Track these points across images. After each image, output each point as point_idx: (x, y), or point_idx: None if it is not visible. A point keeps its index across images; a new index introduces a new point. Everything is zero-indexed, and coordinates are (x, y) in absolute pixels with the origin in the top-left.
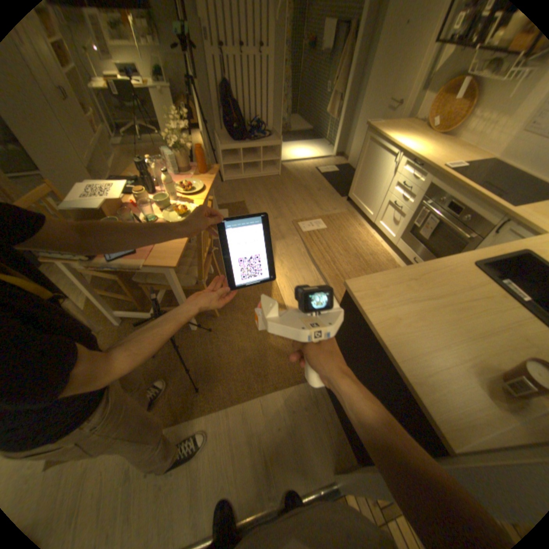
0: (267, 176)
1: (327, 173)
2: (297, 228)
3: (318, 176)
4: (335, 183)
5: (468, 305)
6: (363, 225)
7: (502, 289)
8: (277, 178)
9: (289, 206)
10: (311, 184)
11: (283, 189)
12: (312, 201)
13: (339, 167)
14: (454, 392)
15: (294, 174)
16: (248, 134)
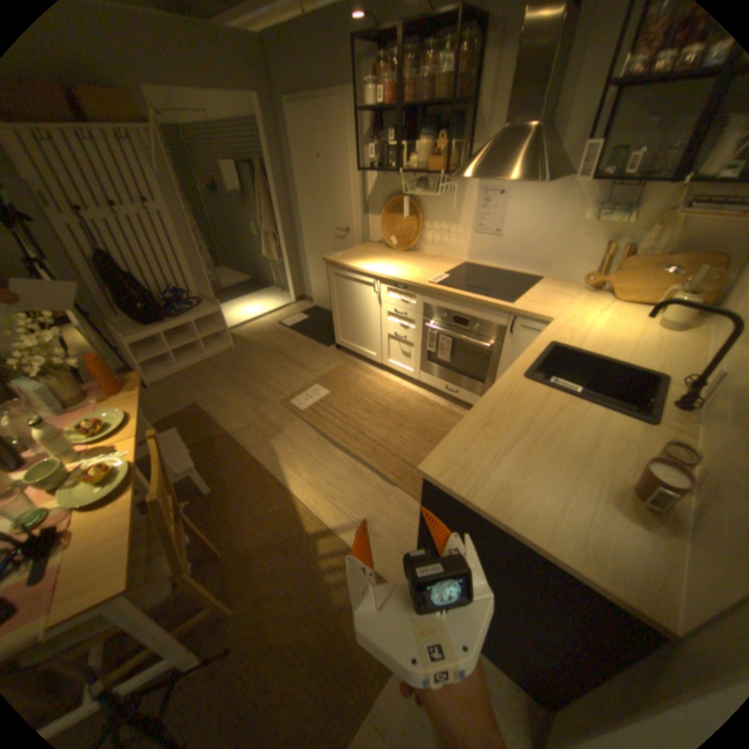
0: (216, 355)
1: (296, 324)
2: (291, 408)
3: (286, 331)
4: (313, 333)
5: (551, 426)
6: (370, 370)
7: (565, 392)
8: (232, 352)
9: (266, 383)
10: (283, 344)
11: (247, 364)
12: (295, 365)
13: (307, 312)
14: (616, 546)
15: (254, 339)
16: (164, 310)
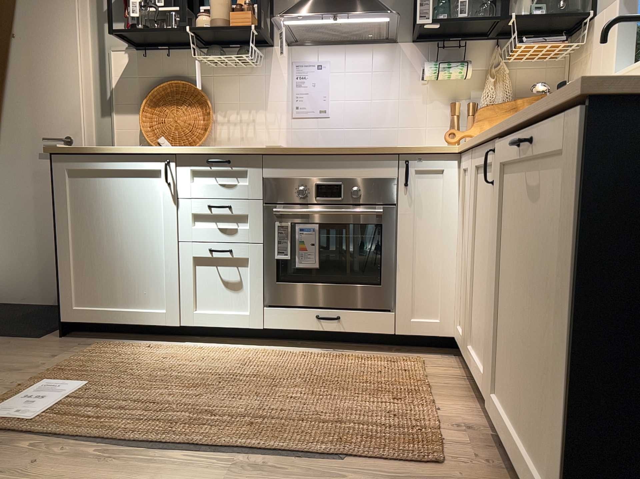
0: None
1: None
2: None
3: None
4: None
5: None
6: (157, 345)
7: None
8: None
9: None
10: None
11: None
12: None
13: None
14: None
15: None
16: None
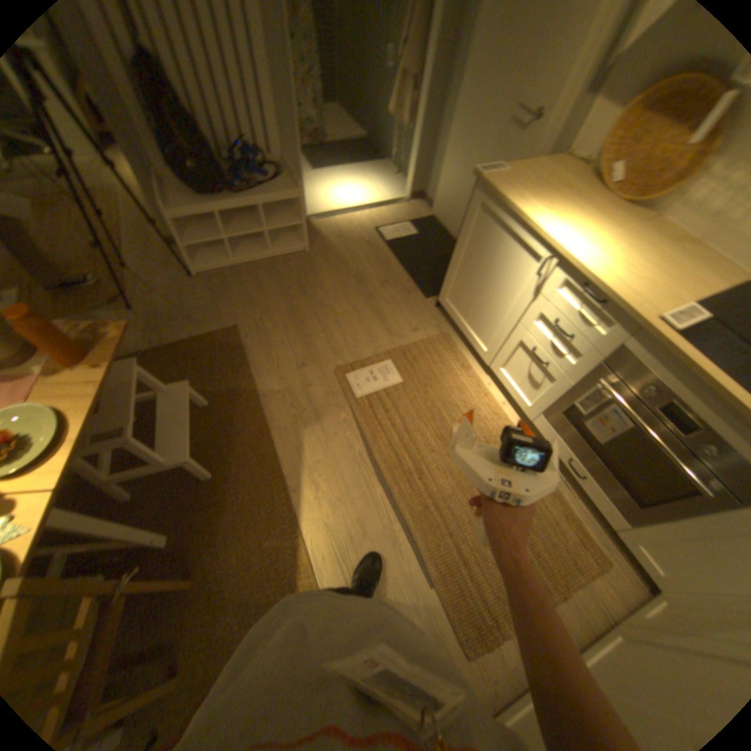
0: (285, 255)
1: (399, 240)
2: (346, 386)
3: (382, 248)
4: (415, 264)
5: None
6: (470, 365)
7: None
8: (305, 258)
9: (329, 328)
10: (371, 268)
11: (317, 285)
12: (374, 312)
13: (419, 223)
14: None
15: (338, 246)
16: (231, 170)
